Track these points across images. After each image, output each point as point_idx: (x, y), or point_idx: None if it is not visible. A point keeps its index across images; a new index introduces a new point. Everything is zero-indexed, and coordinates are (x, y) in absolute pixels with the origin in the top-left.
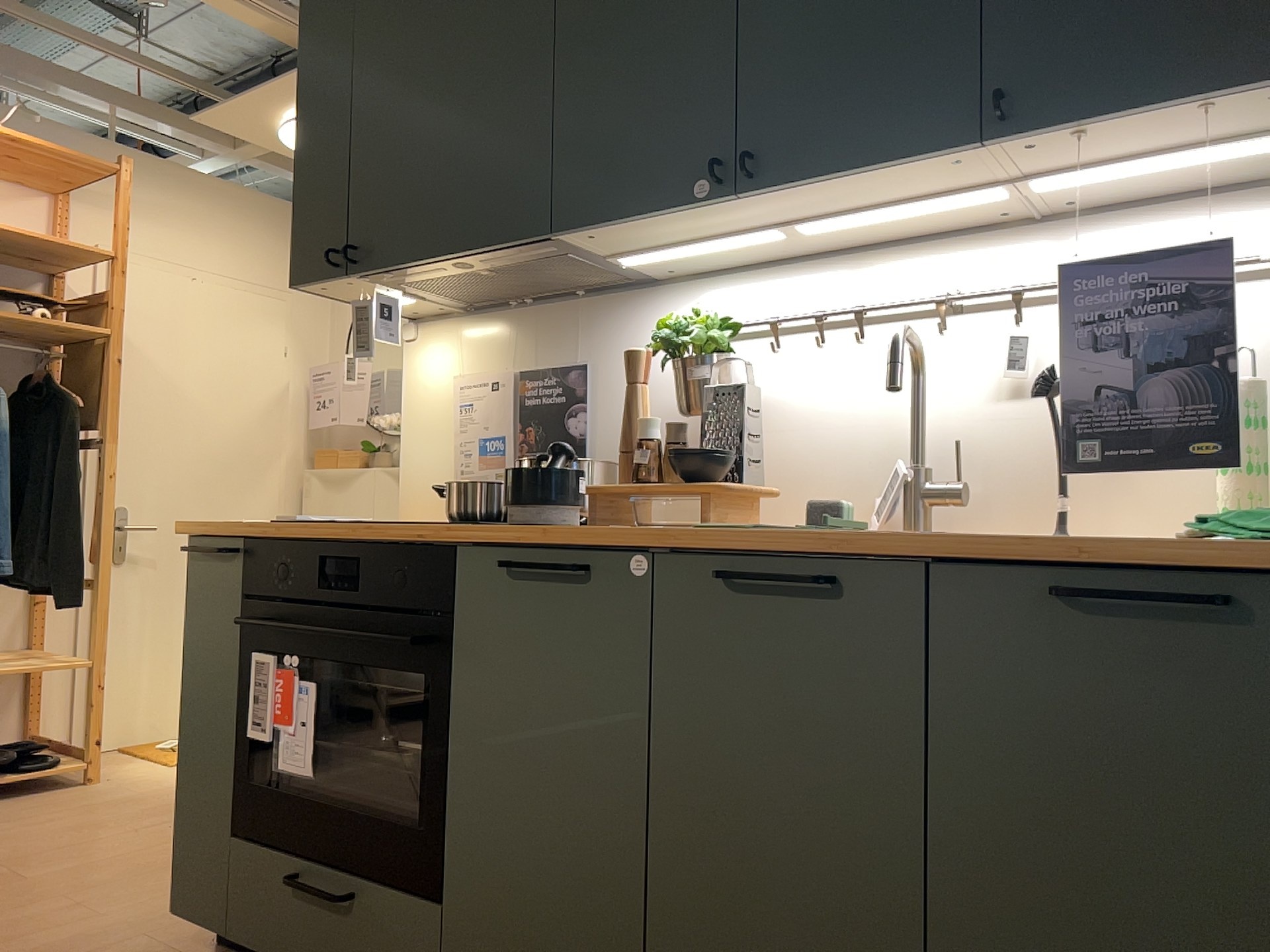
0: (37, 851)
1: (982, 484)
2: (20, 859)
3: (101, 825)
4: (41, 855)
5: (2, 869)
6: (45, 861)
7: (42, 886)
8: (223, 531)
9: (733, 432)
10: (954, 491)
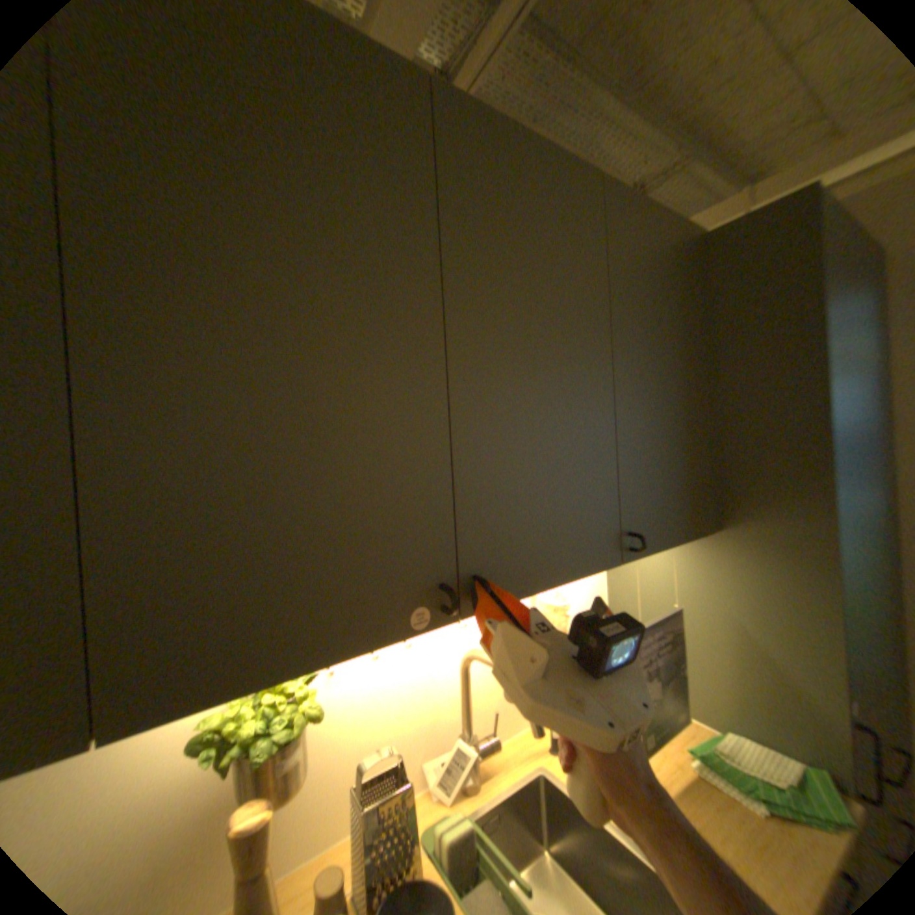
0: None
1: (486, 720)
2: None
3: None
4: None
5: None
6: None
7: None
8: None
9: (406, 849)
10: (498, 748)
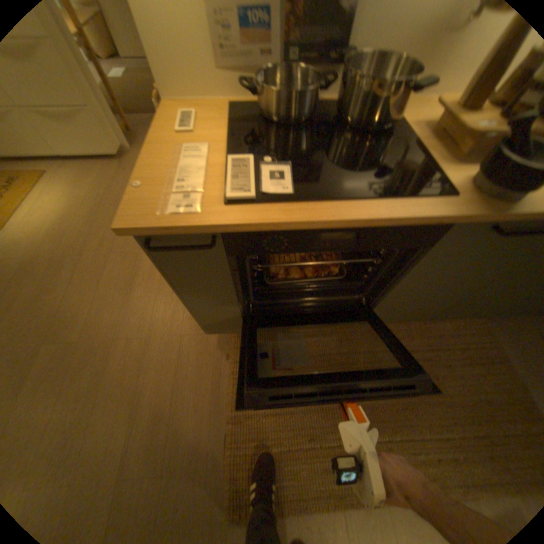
0: (47, 324)
1: None
2: (49, 333)
3: (45, 290)
4: (55, 325)
5: (52, 344)
6: (63, 326)
7: (91, 340)
8: (194, 230)
9: None
10: None
